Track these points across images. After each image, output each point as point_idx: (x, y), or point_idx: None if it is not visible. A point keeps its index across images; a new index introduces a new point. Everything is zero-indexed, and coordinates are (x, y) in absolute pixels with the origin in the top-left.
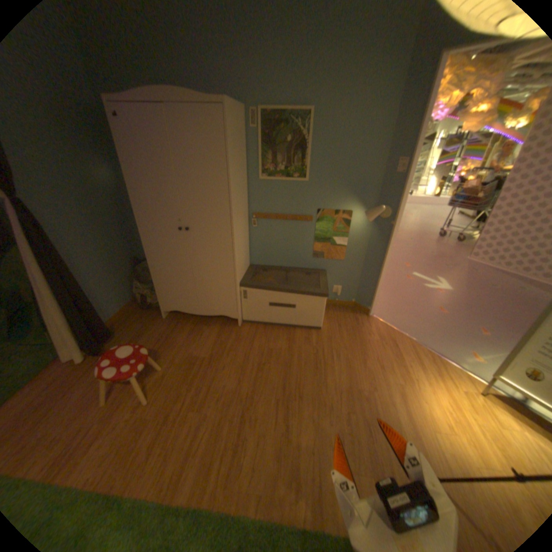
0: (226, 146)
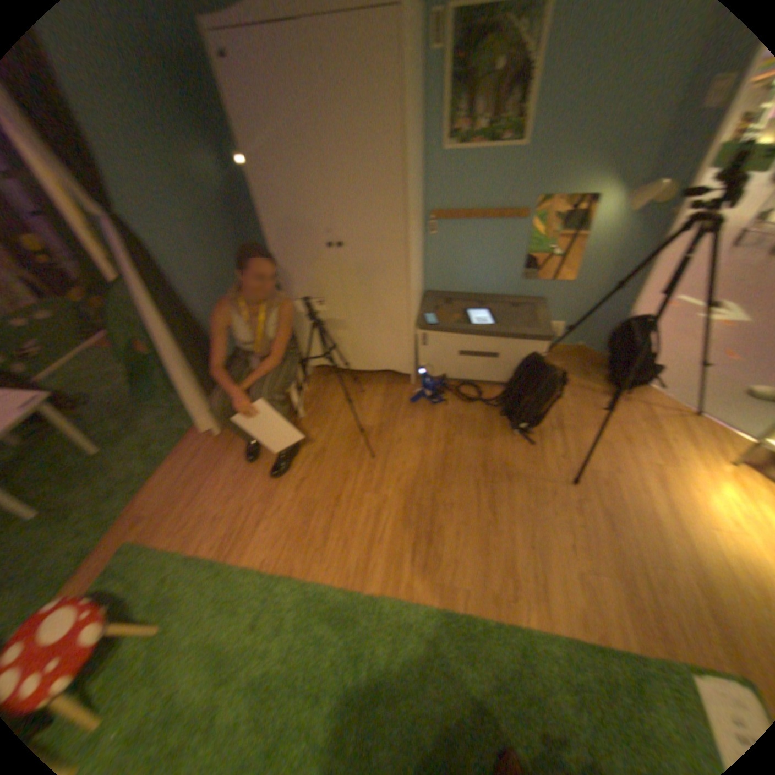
0: (403, 92)
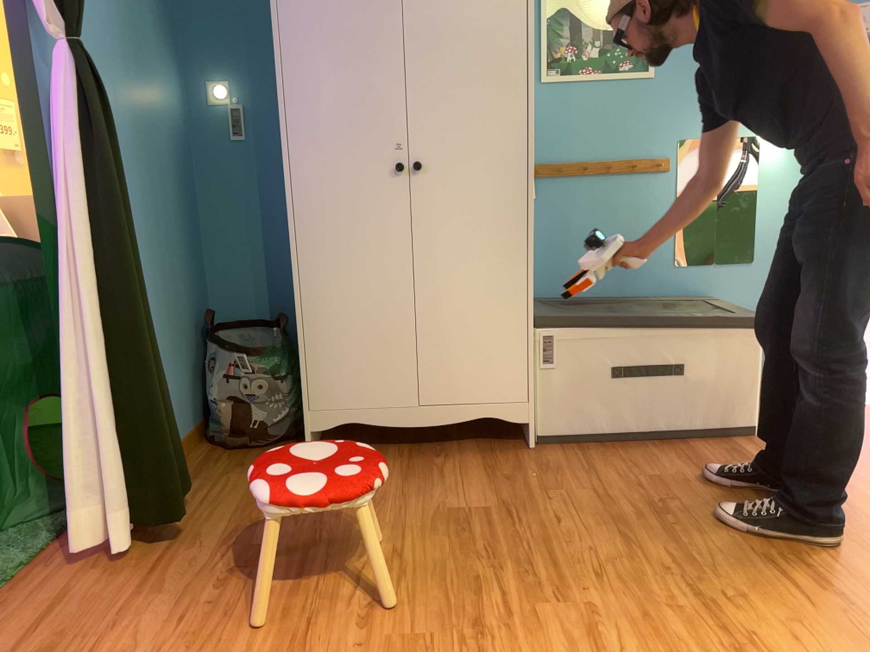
0: None
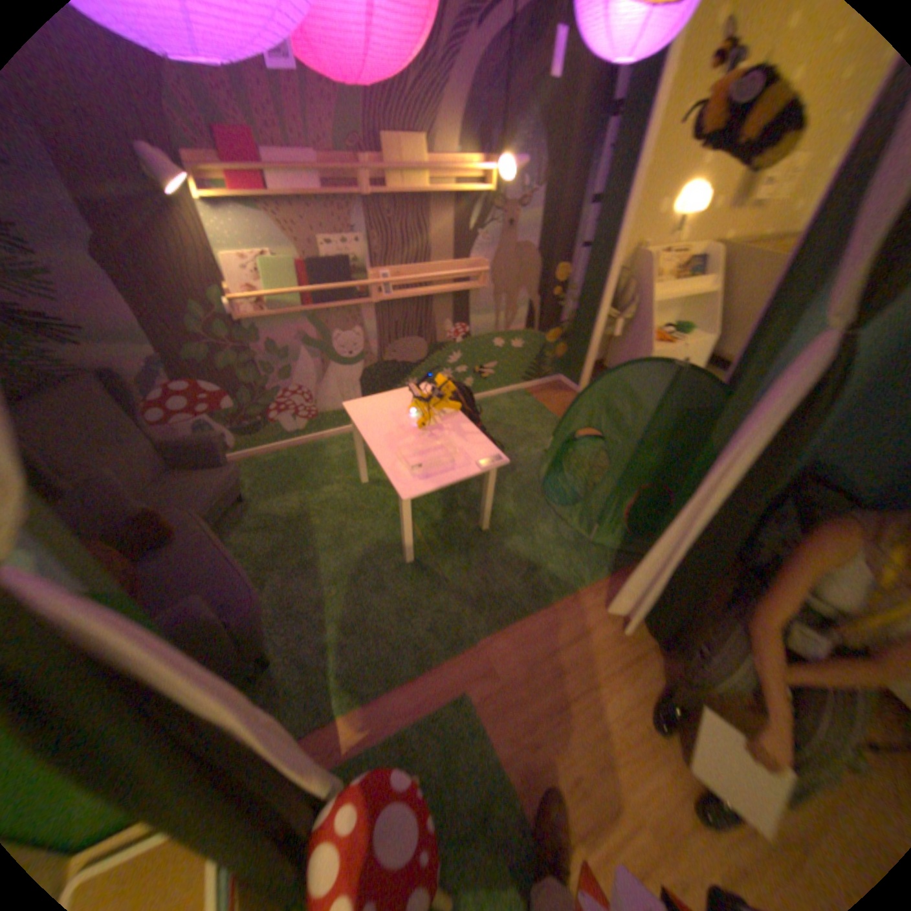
0: None
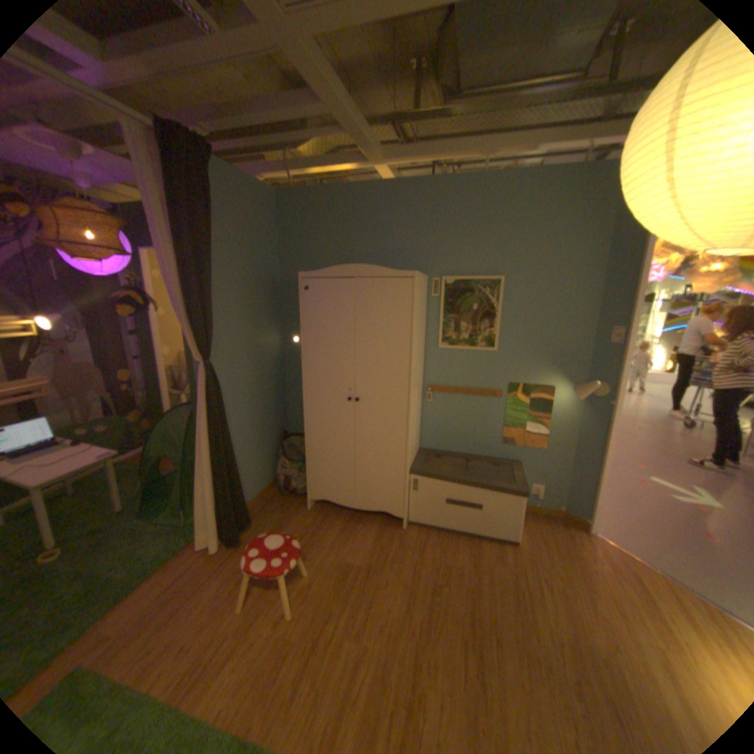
0: (412, 315)
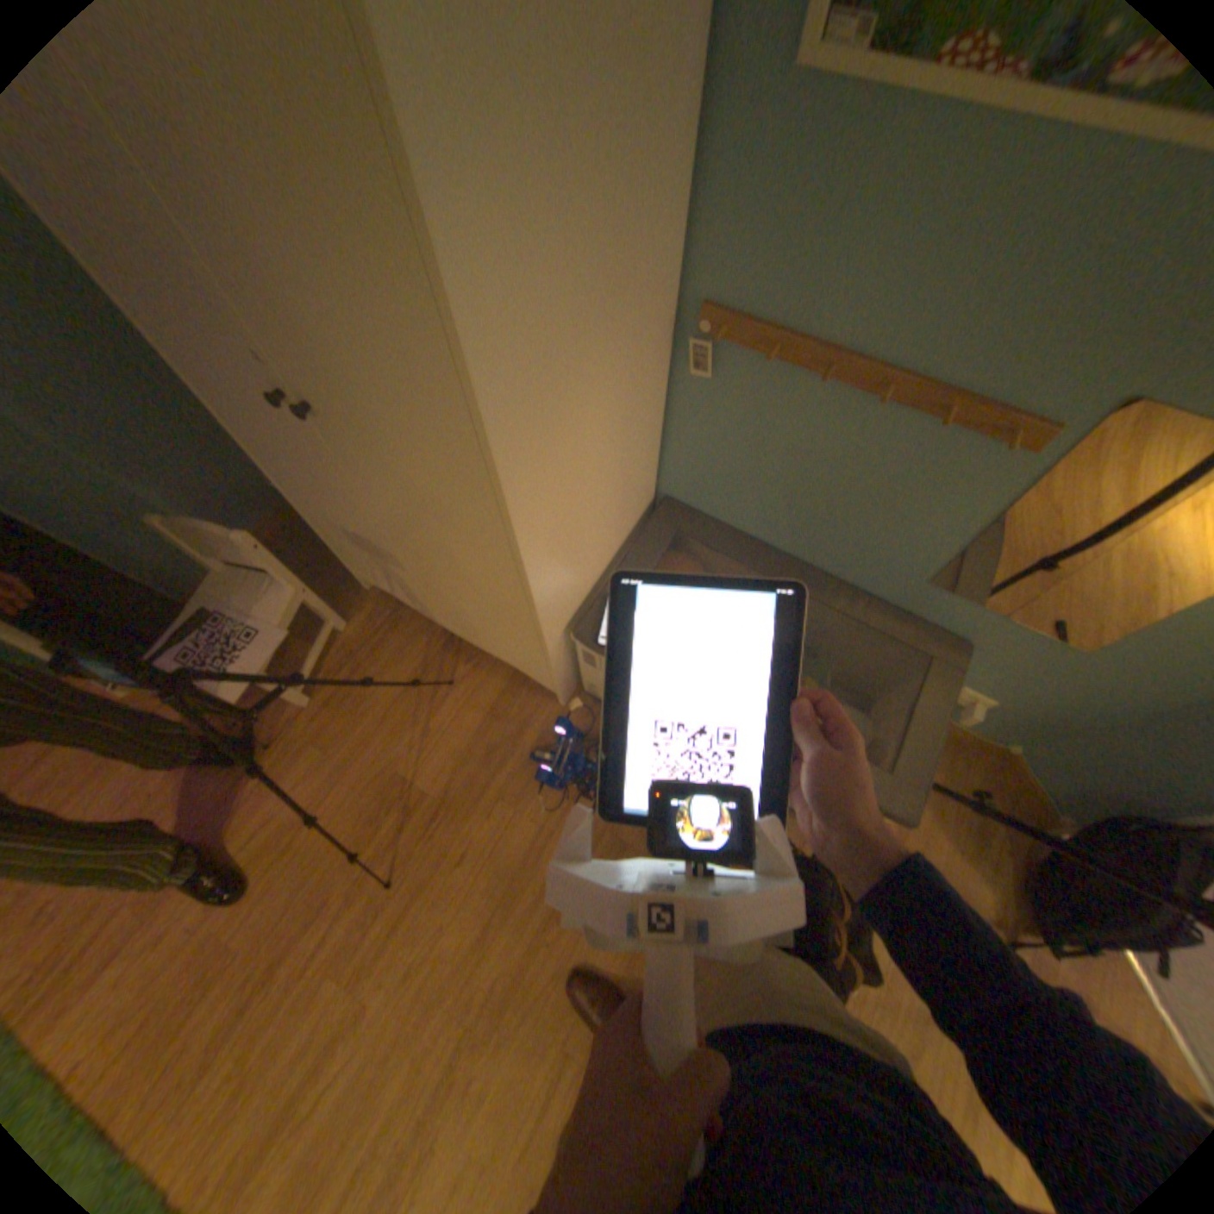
0: None
